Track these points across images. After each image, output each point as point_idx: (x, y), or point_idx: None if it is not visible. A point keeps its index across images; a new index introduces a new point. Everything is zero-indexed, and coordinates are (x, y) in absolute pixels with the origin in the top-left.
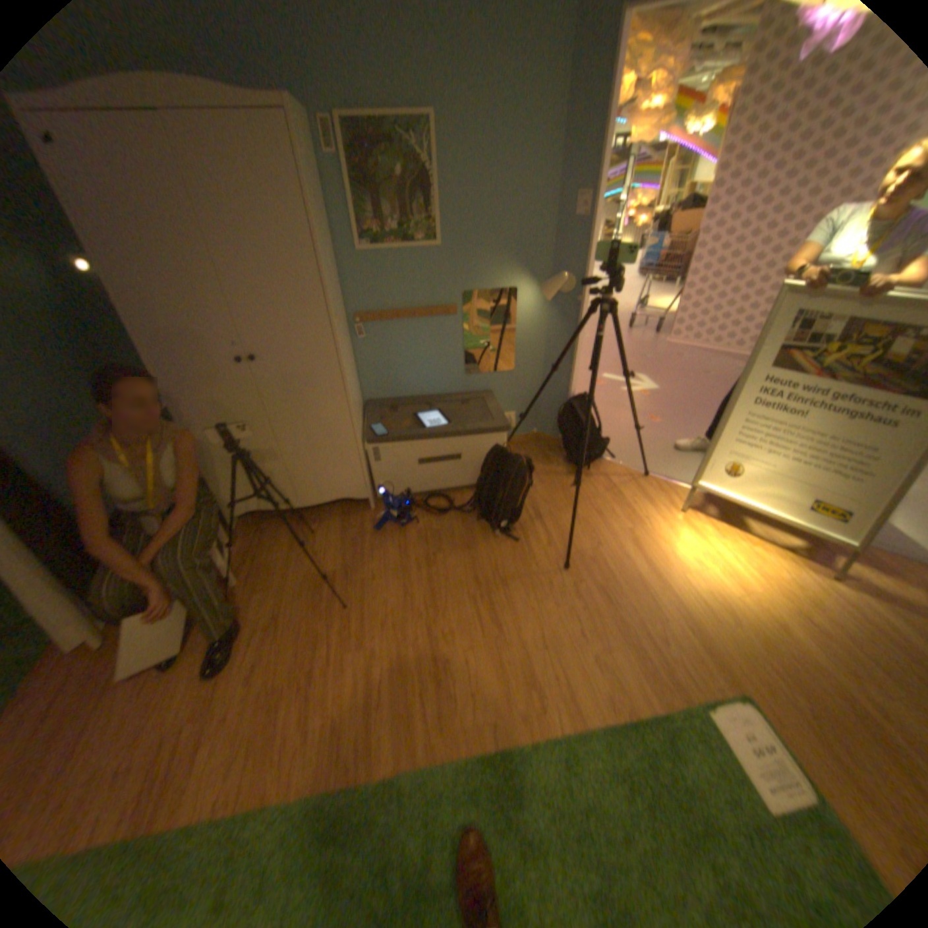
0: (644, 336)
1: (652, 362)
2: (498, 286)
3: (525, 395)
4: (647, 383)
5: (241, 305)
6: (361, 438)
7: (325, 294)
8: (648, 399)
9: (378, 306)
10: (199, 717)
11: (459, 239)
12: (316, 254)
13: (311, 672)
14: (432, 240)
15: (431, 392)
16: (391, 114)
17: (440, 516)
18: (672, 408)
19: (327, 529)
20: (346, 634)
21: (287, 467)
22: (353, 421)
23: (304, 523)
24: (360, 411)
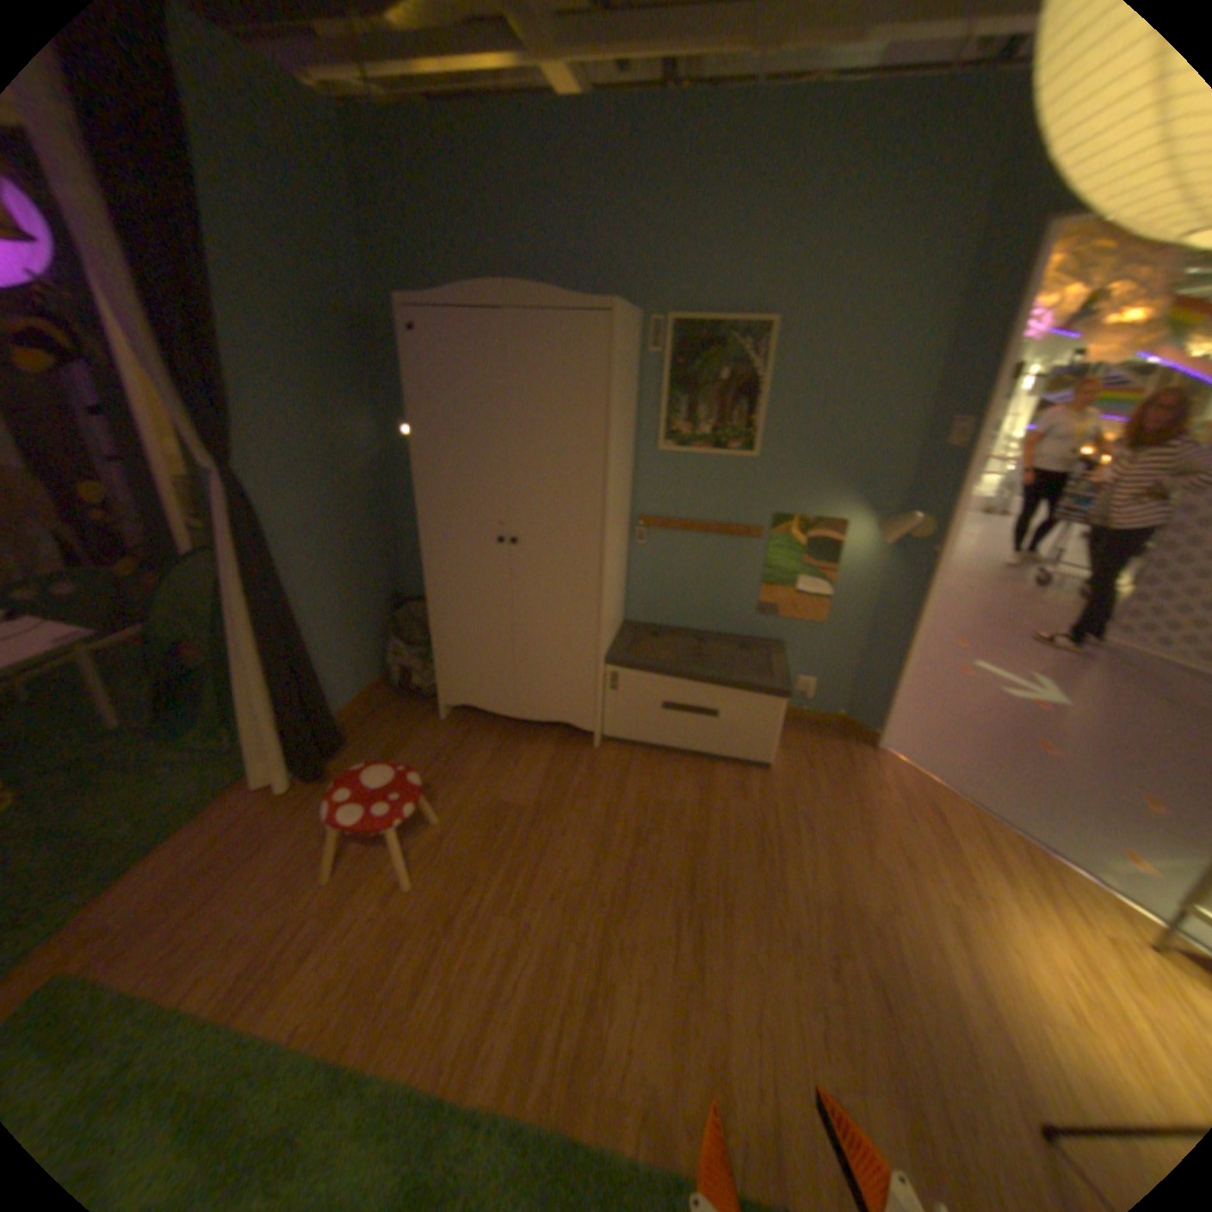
0: (1067, 621)
1: (1072, 663)
2: (823, 513)
3: (837, 660)
4: (1054, 691)
5: (520, 487)
6: (603, 657)
7: (603, 490)
8: (1050, 716)
9: (668, 512)
10: (324, 920)
11: (782, 453)
12: (605, 448)
13: (451, 923)
14: (748, 450)
15: (708, 624)
16: (729, 318)
17: (674, 785)
18: (1091, 740)
19: (536, 754)
20: (507, 892)
21: (514, 668)
22: (598, 634)
23: (513, 738)
24: (614, 626)
